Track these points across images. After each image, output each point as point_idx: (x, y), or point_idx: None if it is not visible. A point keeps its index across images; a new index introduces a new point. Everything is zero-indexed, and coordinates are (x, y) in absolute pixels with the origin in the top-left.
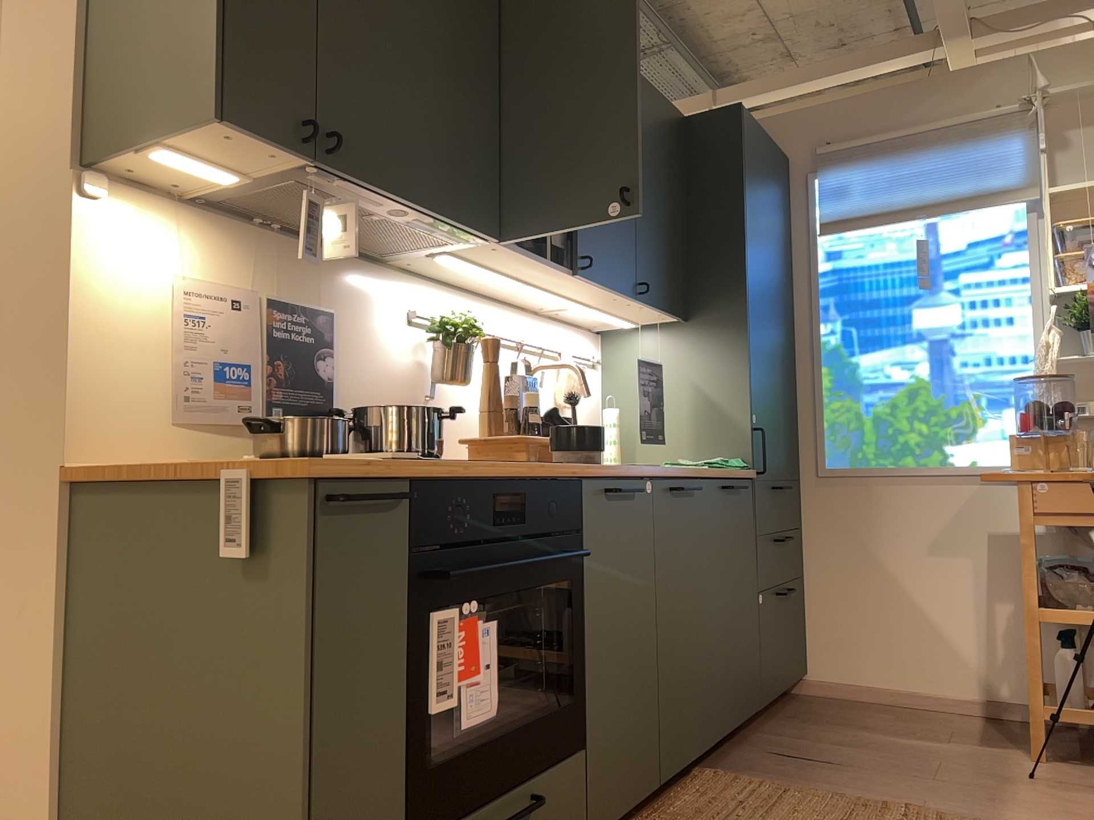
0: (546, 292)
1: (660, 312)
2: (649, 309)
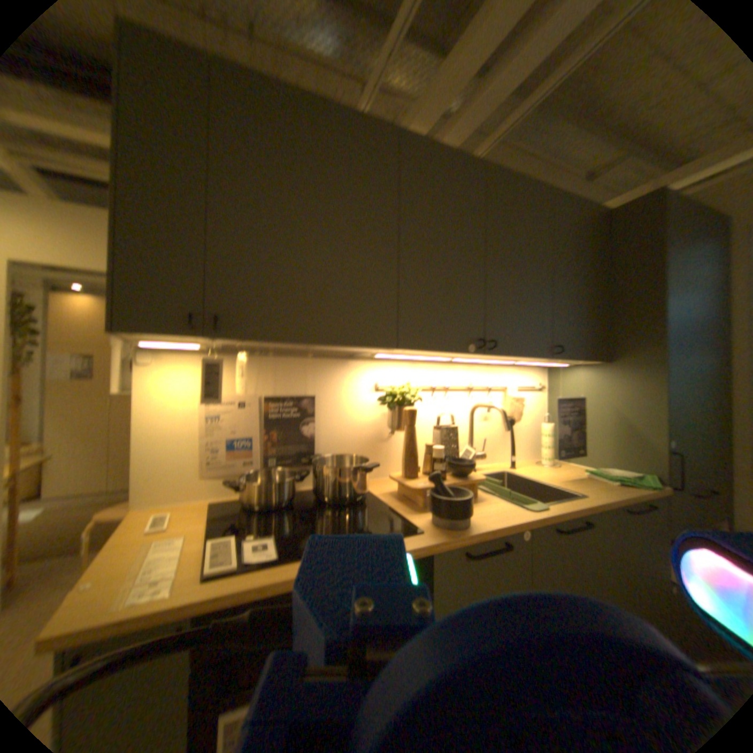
0: (475, 359)
1: (580, 360)
2: (569, 360)
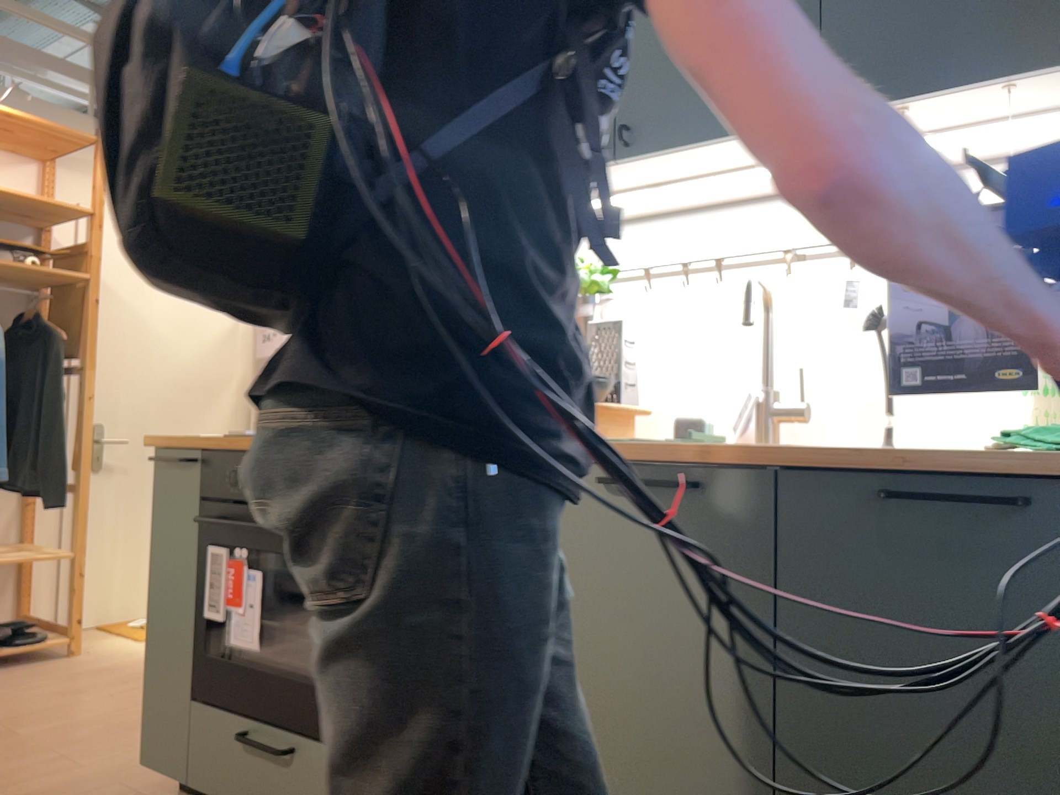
0: (710, 180)
1: (988, 90)
2: (948, 101)
